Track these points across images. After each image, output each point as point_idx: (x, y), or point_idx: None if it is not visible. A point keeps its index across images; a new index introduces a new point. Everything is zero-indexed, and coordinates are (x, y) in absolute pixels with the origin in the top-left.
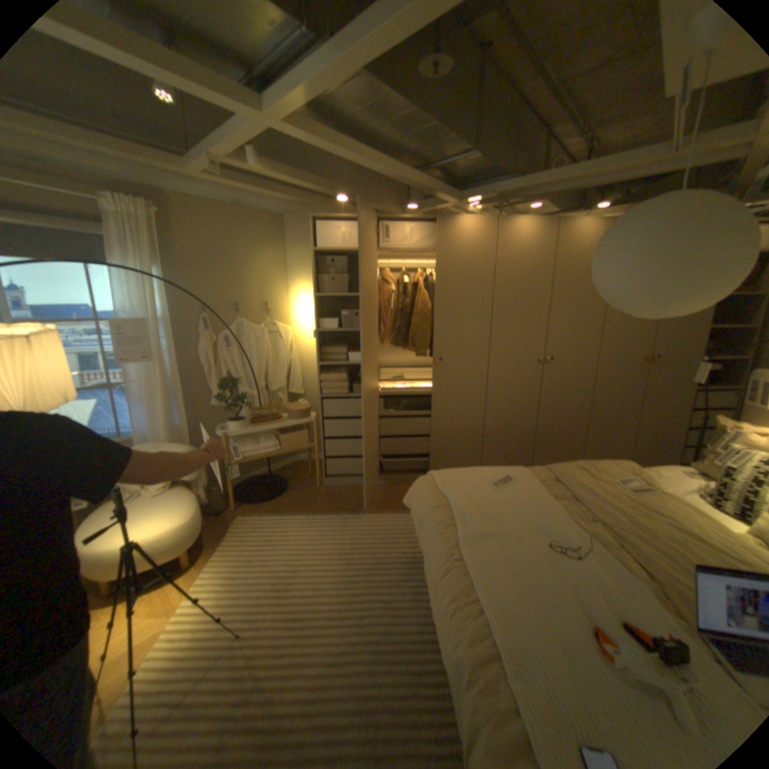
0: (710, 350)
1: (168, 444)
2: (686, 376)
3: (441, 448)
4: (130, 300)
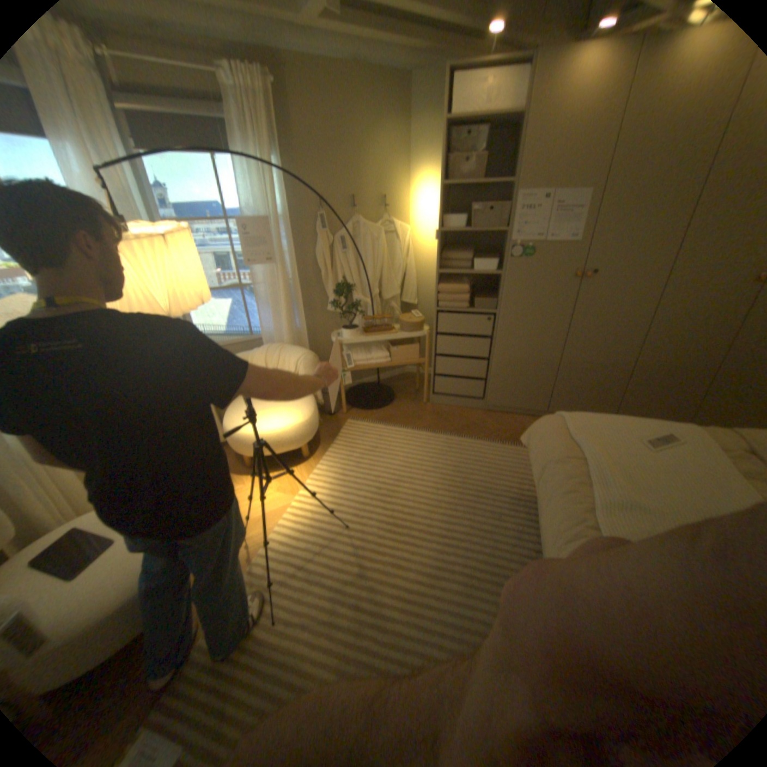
0: None
1: (292, 345)
2: None
3: (573, 381)
4: (254, 194)
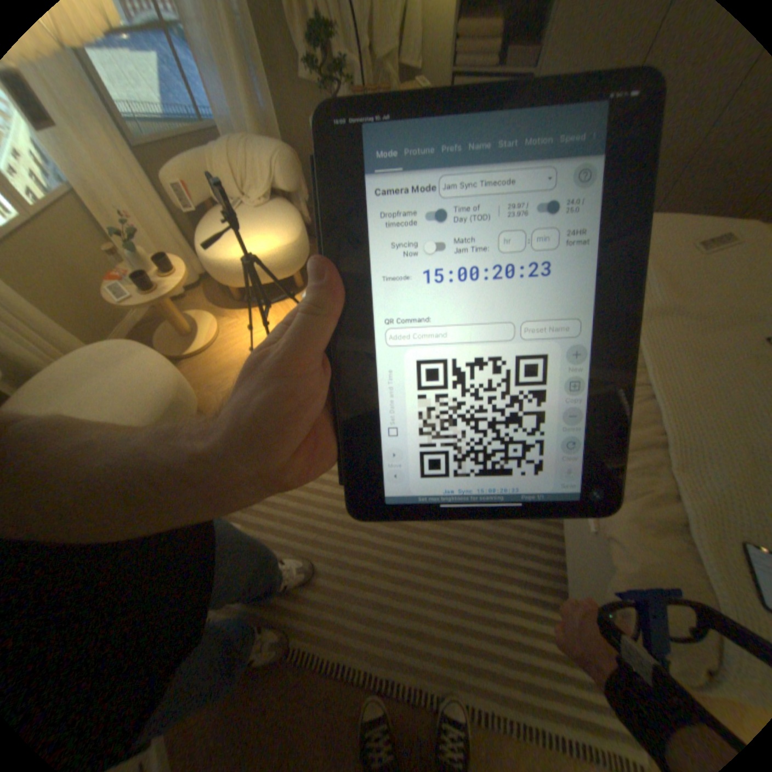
0: None
1: (257, 137)
2: None
3: None
4: None
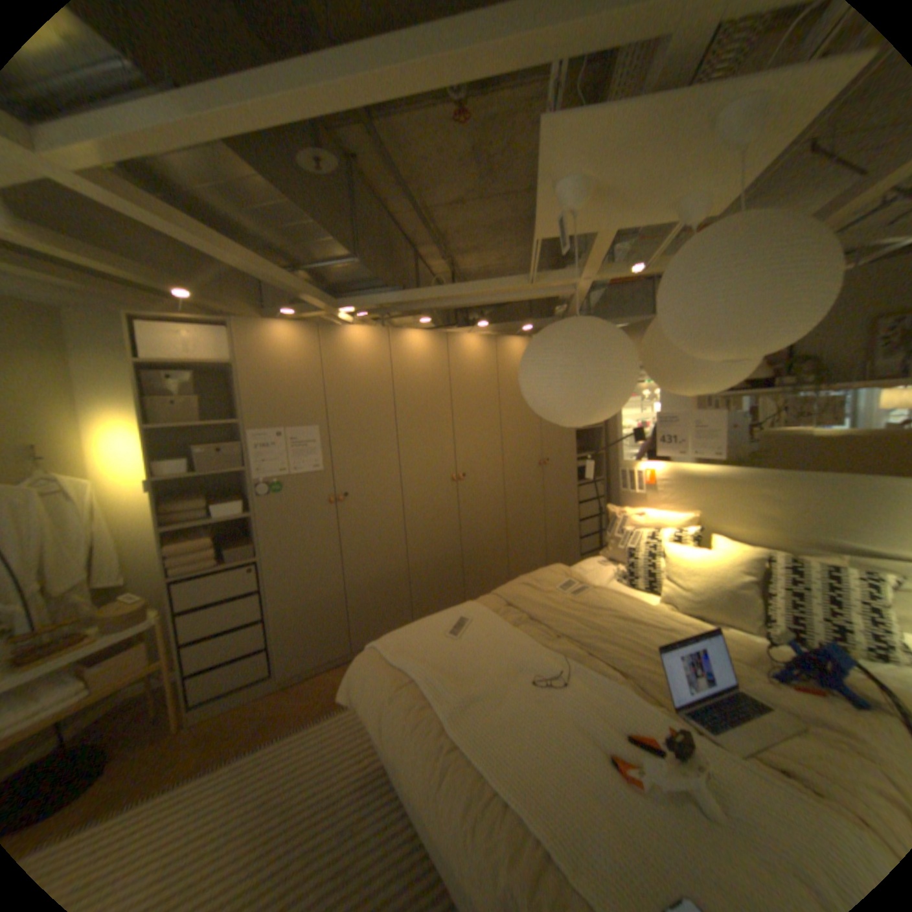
0: (577, 449)
1: None
2: (569, 475)
3: (364, 607)
4: None
